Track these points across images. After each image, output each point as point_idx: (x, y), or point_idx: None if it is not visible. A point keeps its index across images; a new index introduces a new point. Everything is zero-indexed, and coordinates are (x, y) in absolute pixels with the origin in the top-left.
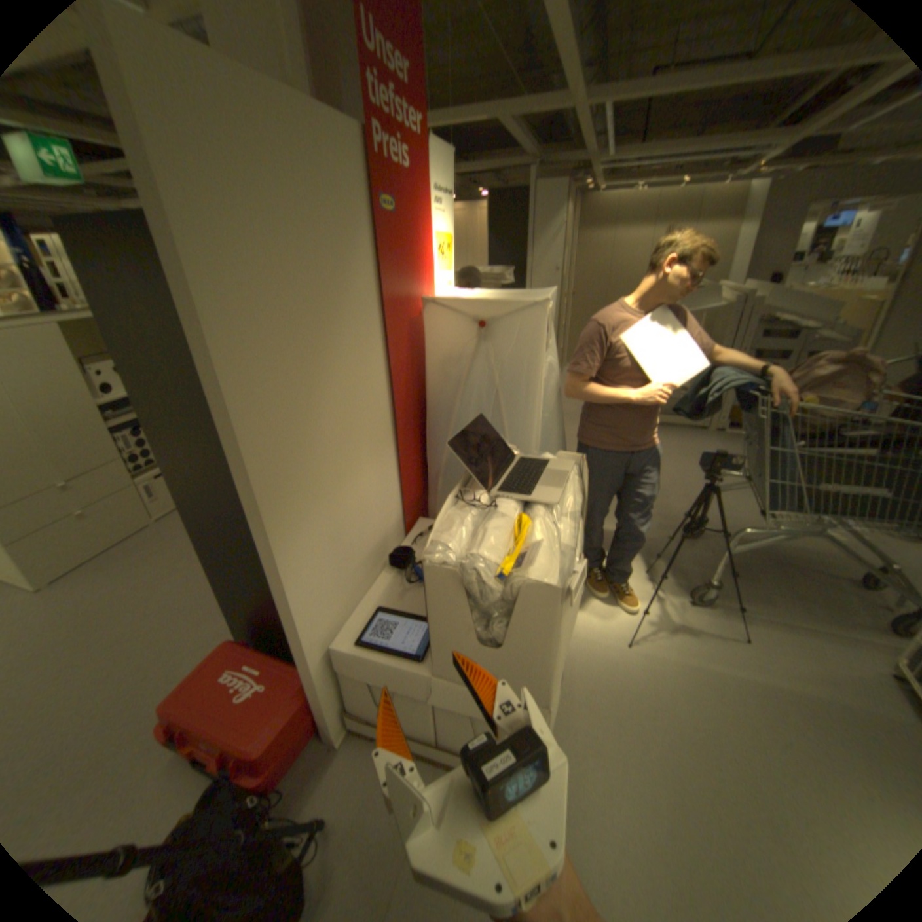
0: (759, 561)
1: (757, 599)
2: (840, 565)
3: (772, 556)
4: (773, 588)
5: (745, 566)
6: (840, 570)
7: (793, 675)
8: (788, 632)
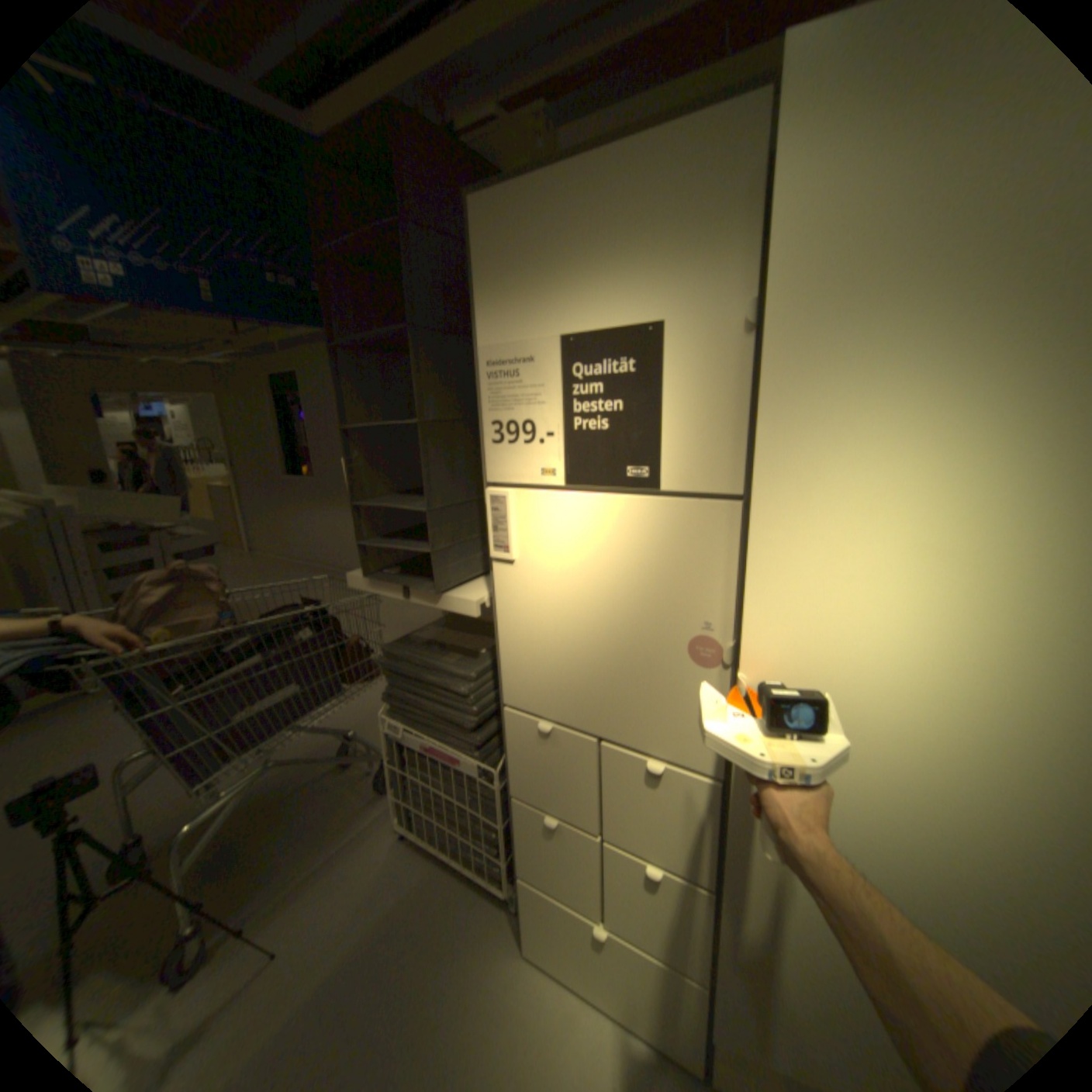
0: (237, 828)
1: (255, 883)
2: (315, 762)
3: (249, 808)
4: (267, 848)
5: (224, 850)
6: (316, 768)
7: (330, 941)
8: (303, 891)
